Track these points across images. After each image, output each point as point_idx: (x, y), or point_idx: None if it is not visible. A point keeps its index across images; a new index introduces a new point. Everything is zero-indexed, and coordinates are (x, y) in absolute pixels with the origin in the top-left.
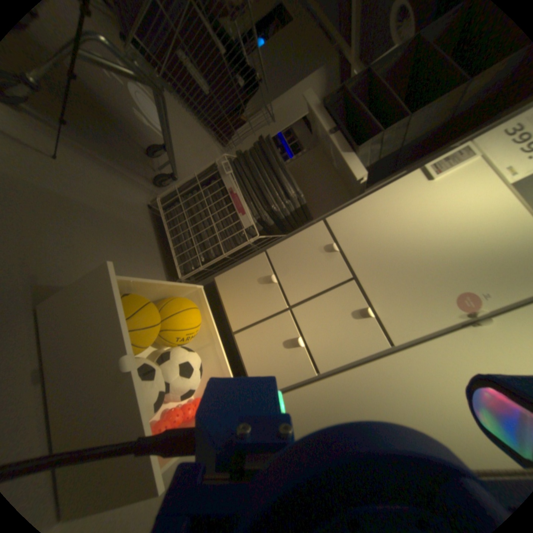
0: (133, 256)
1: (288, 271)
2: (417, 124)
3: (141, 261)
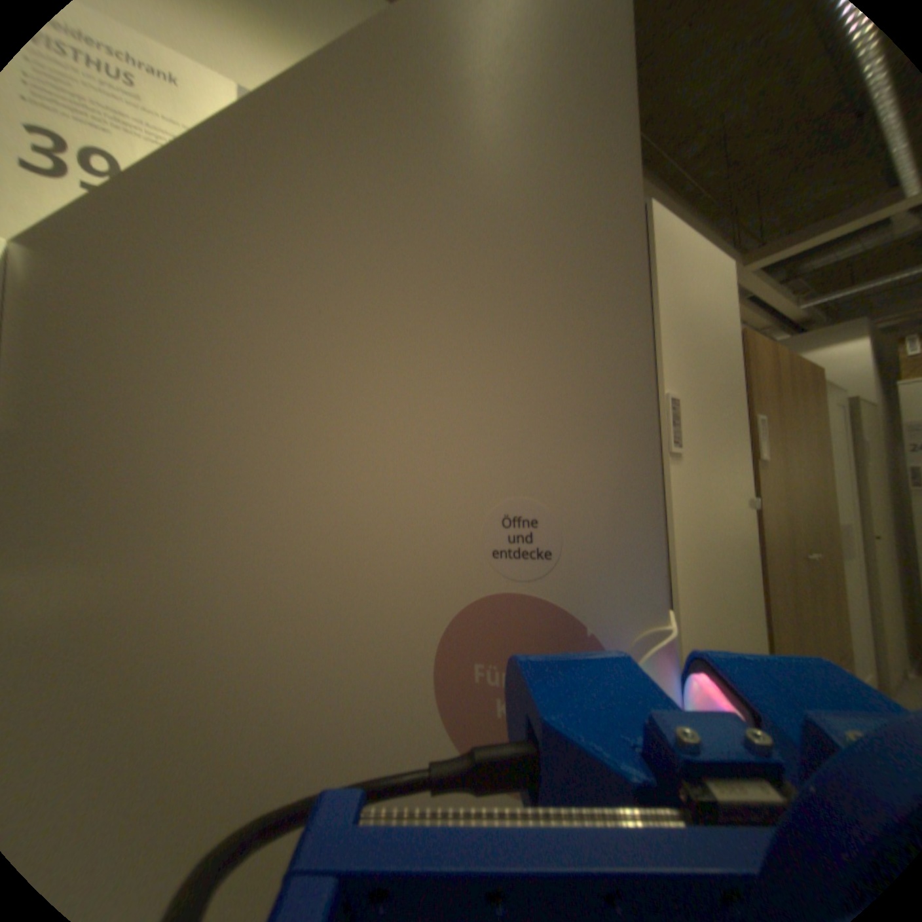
0: None
1: None
2: None
3: None
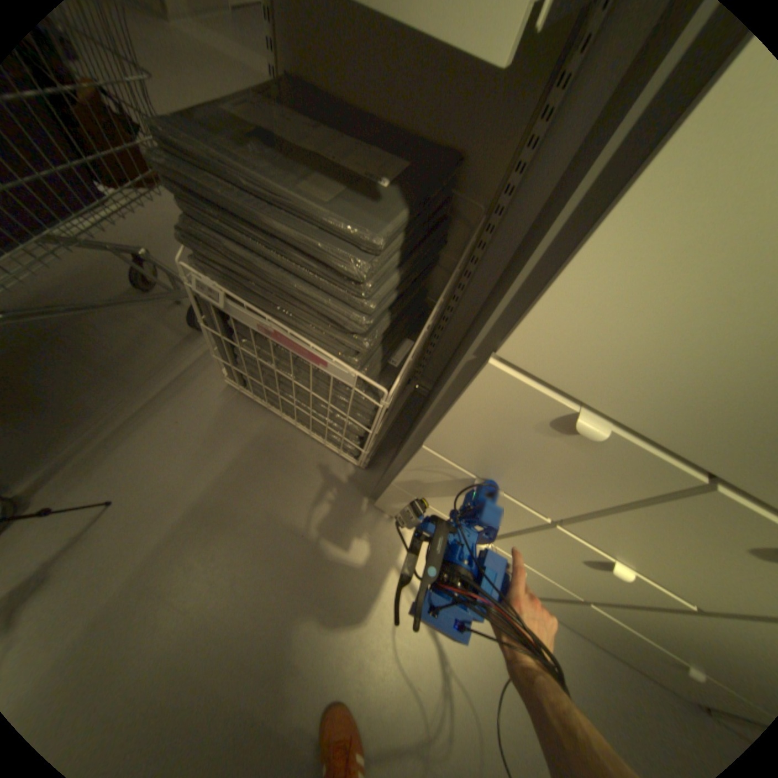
0: (286, 484)
1: (500, 467)
2: None
3: (299, 476)
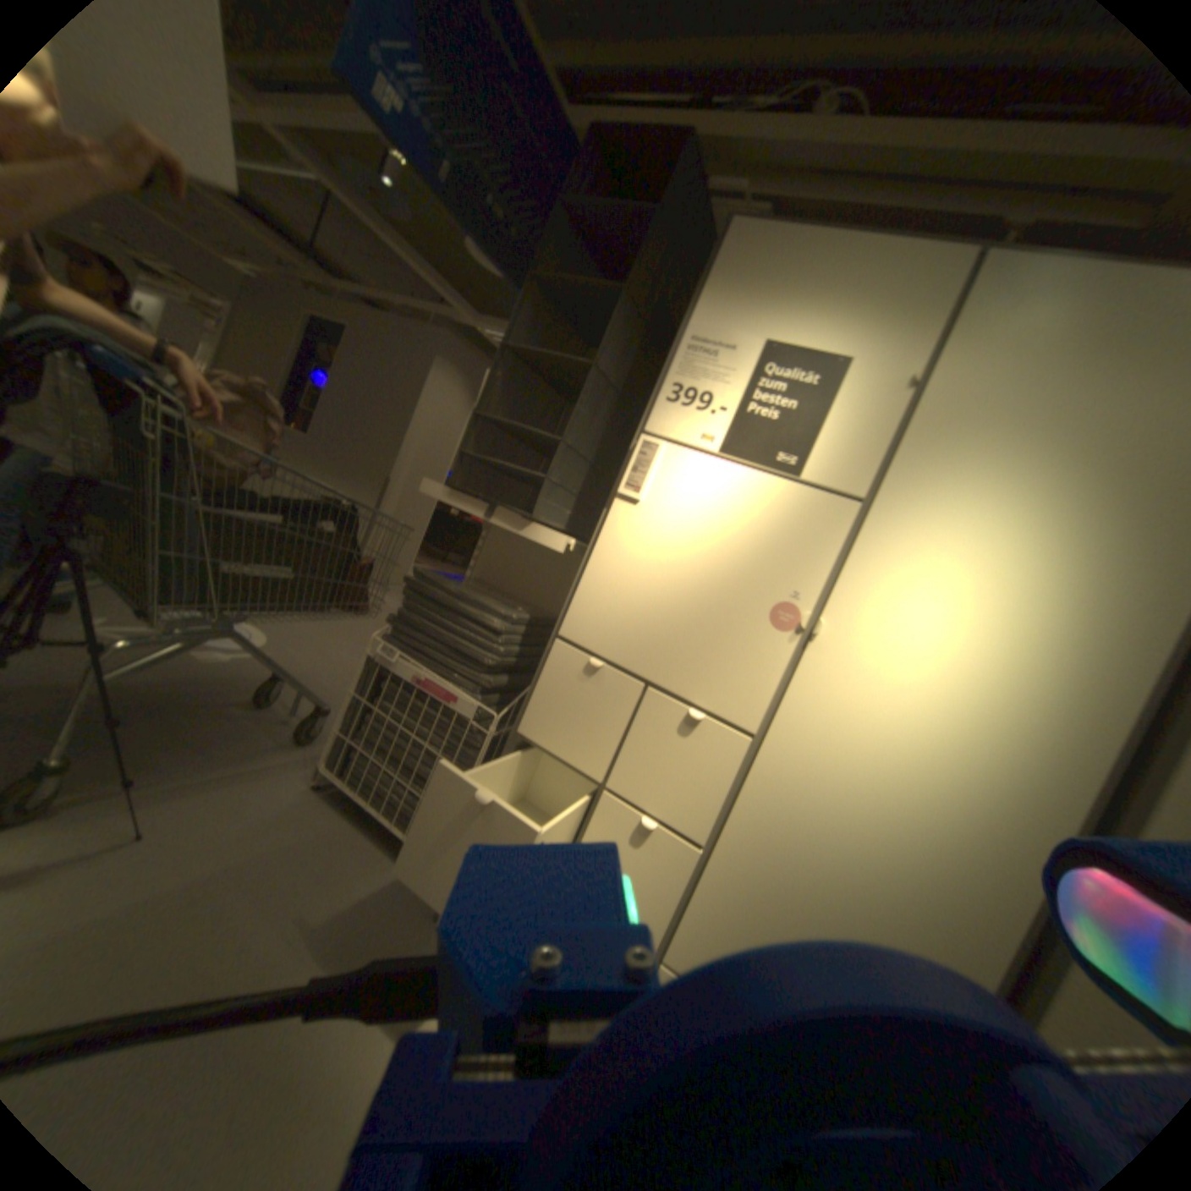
0: (340, 885)
1: (563, 736)
2: (579, 436)
3: (357, 882)
